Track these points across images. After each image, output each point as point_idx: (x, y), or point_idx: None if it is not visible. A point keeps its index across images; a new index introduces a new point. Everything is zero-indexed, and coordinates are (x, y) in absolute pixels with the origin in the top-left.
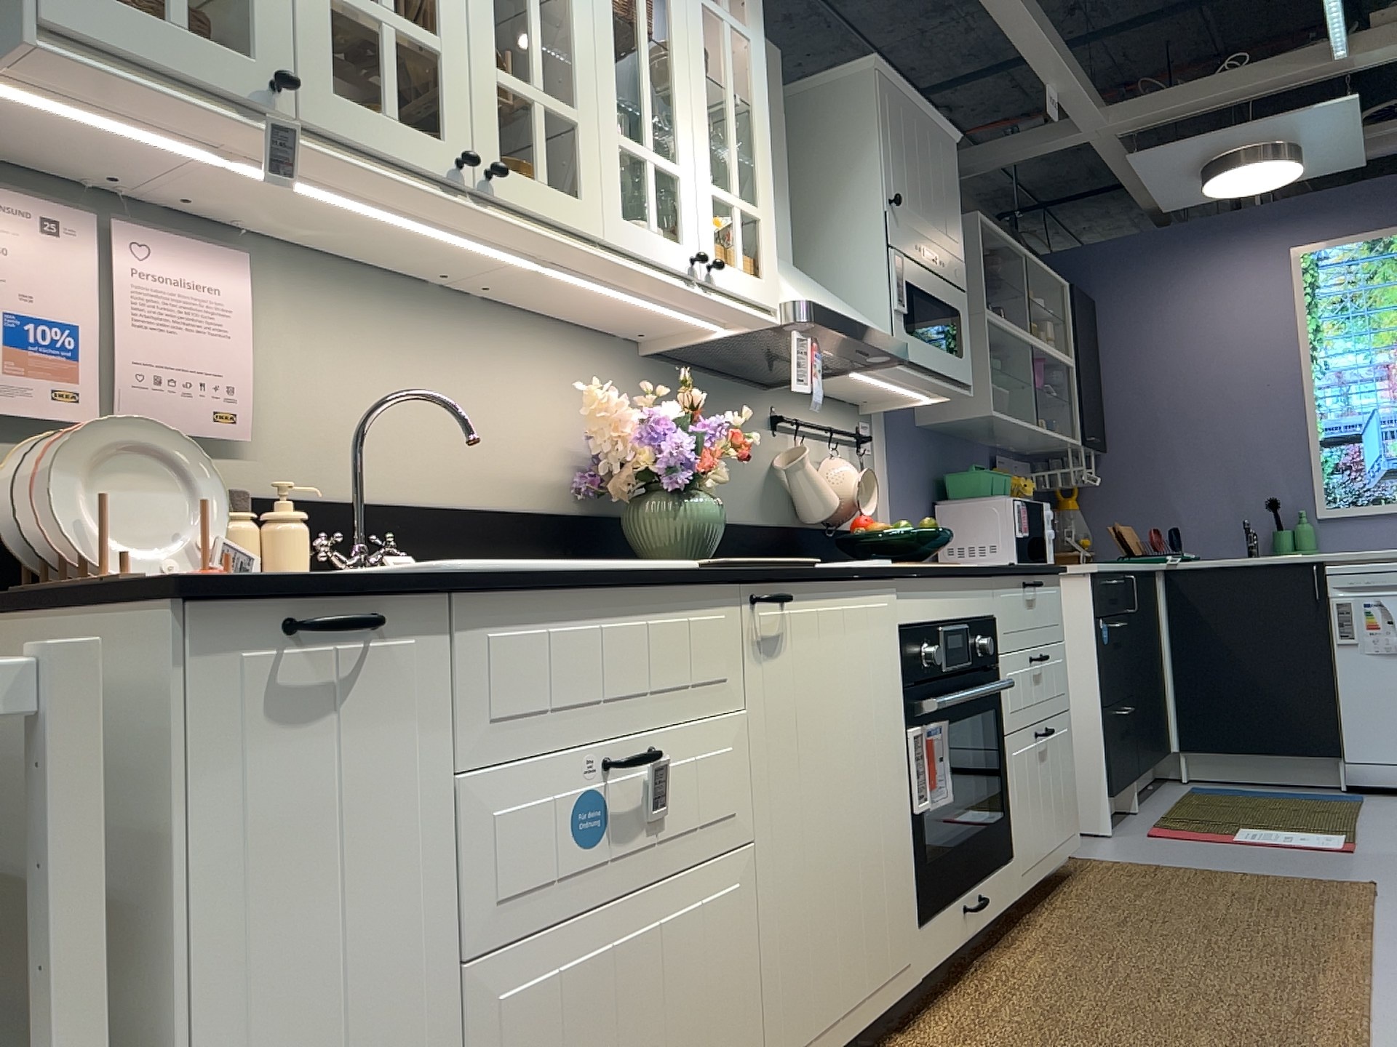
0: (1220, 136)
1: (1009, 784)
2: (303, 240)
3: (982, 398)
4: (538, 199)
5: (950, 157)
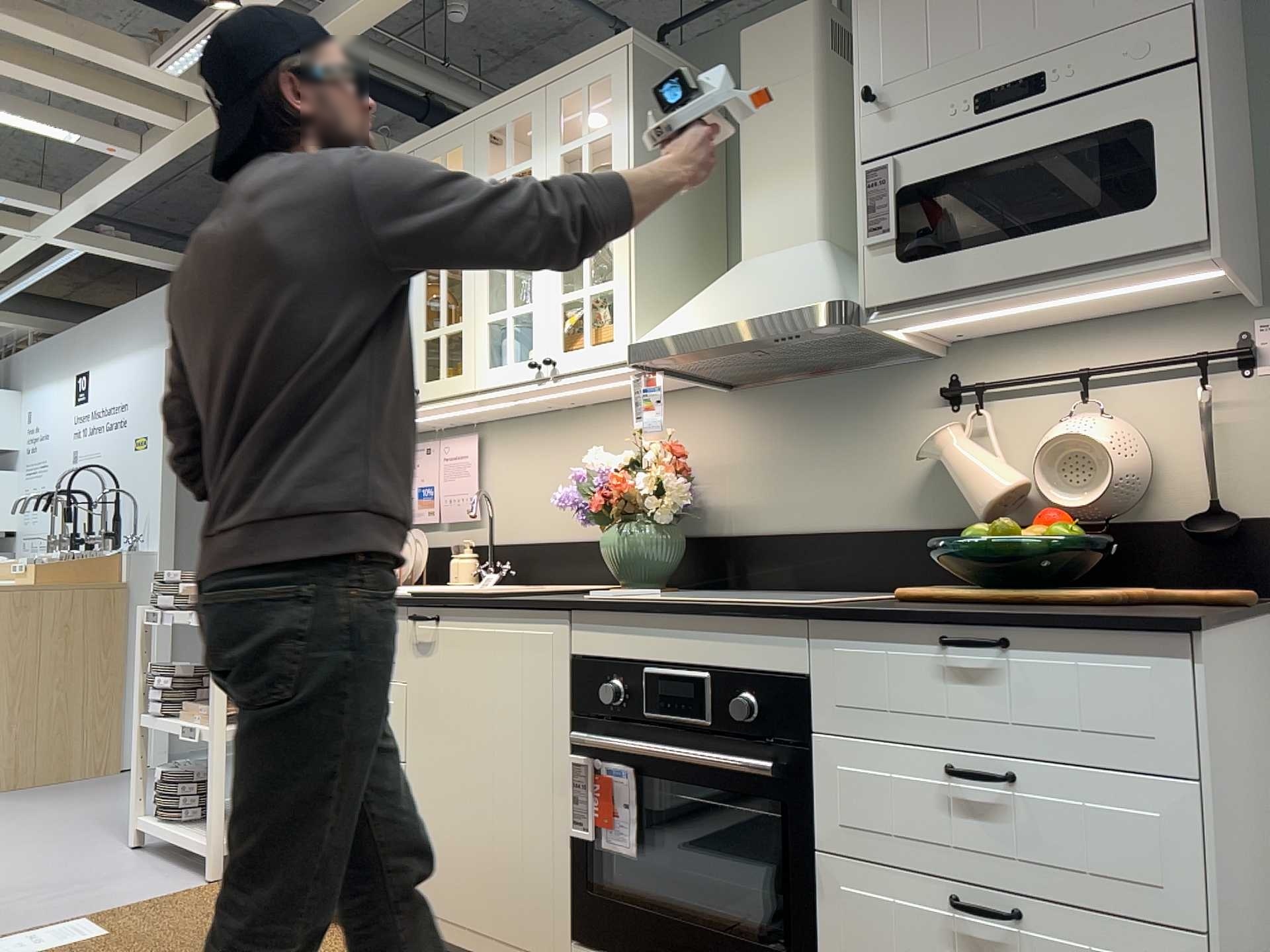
0: None
1: (820, 924)
2: (494, 416)
3: None
4: (438, 388)
5: None
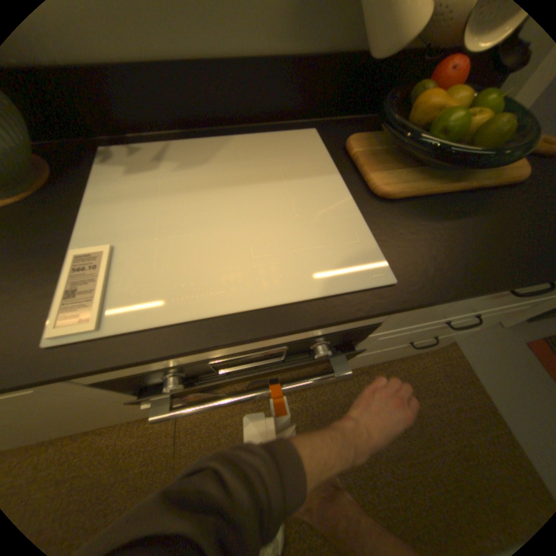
0: None
1: None
2: None
3: None
4: None
5: None
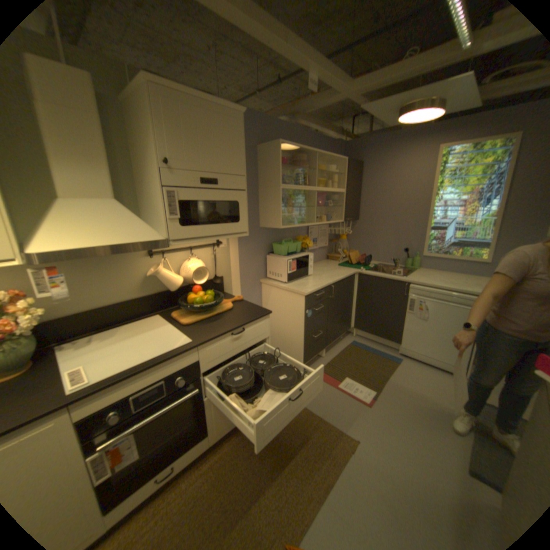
0: (401, 95)
1: (205, 415)
2: None
3: (281, 218)
4: None
5: (233, 121)
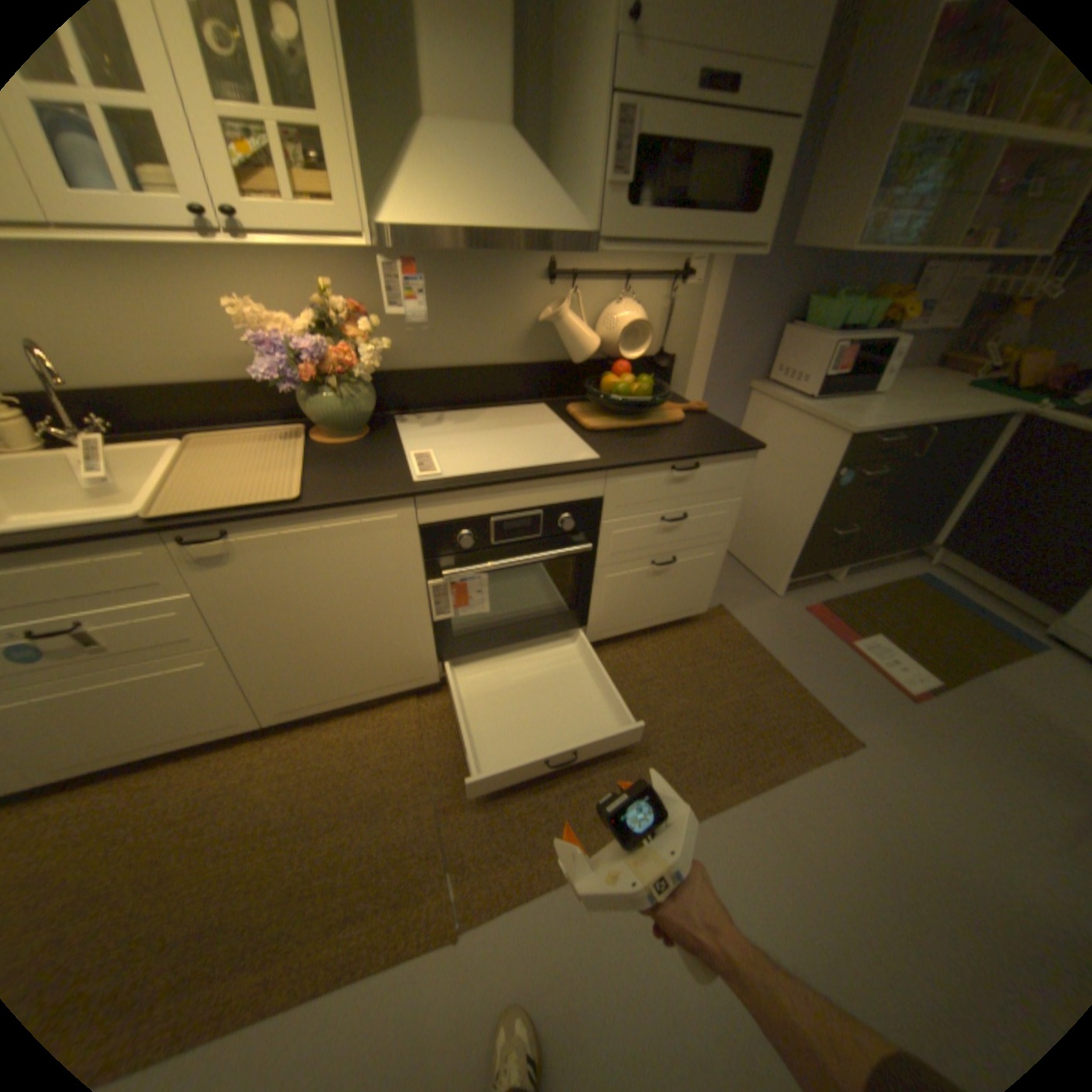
0: None
1: (592, 594)
2: None
3: (864, 223)
4: None
5: None
